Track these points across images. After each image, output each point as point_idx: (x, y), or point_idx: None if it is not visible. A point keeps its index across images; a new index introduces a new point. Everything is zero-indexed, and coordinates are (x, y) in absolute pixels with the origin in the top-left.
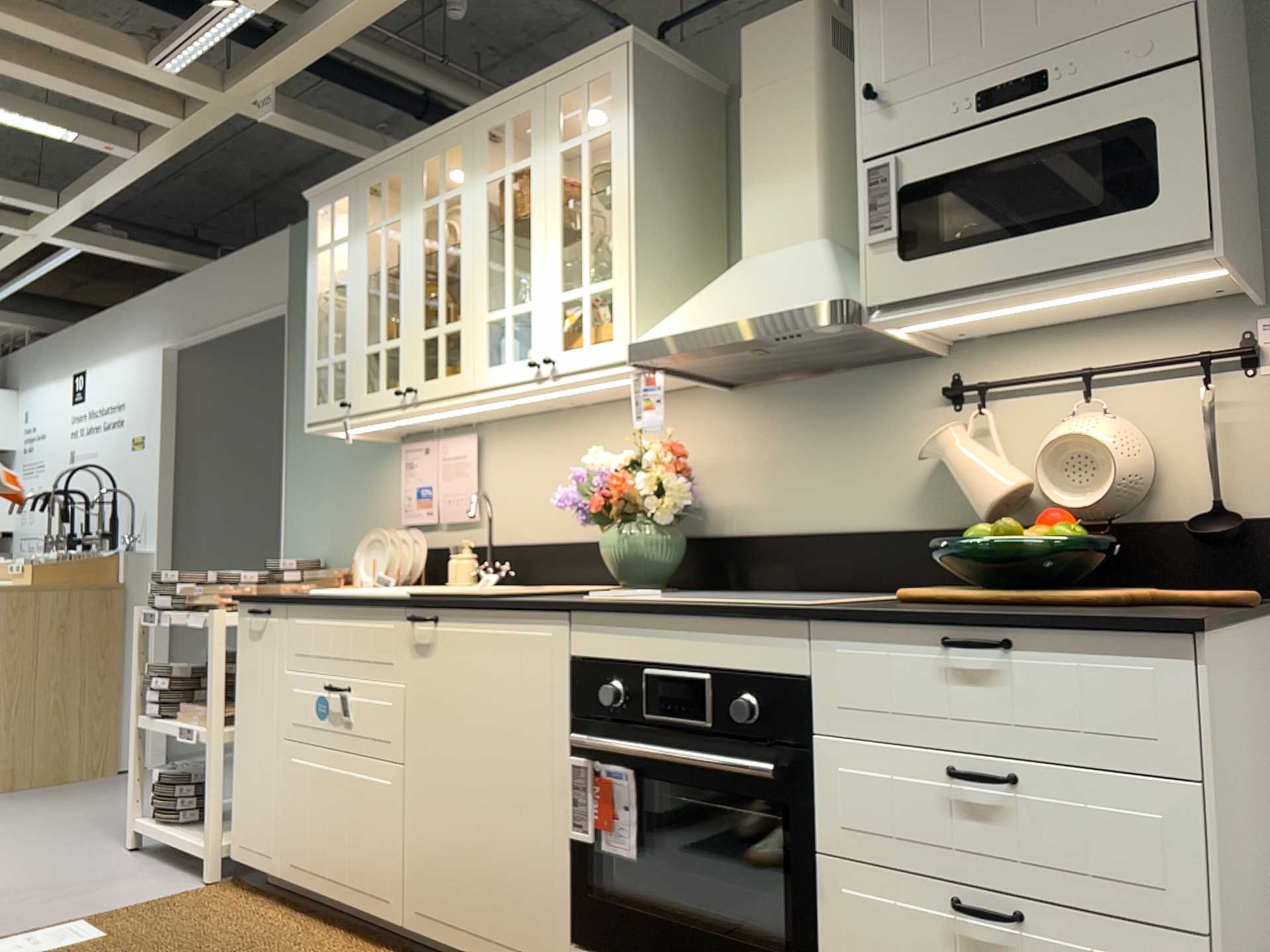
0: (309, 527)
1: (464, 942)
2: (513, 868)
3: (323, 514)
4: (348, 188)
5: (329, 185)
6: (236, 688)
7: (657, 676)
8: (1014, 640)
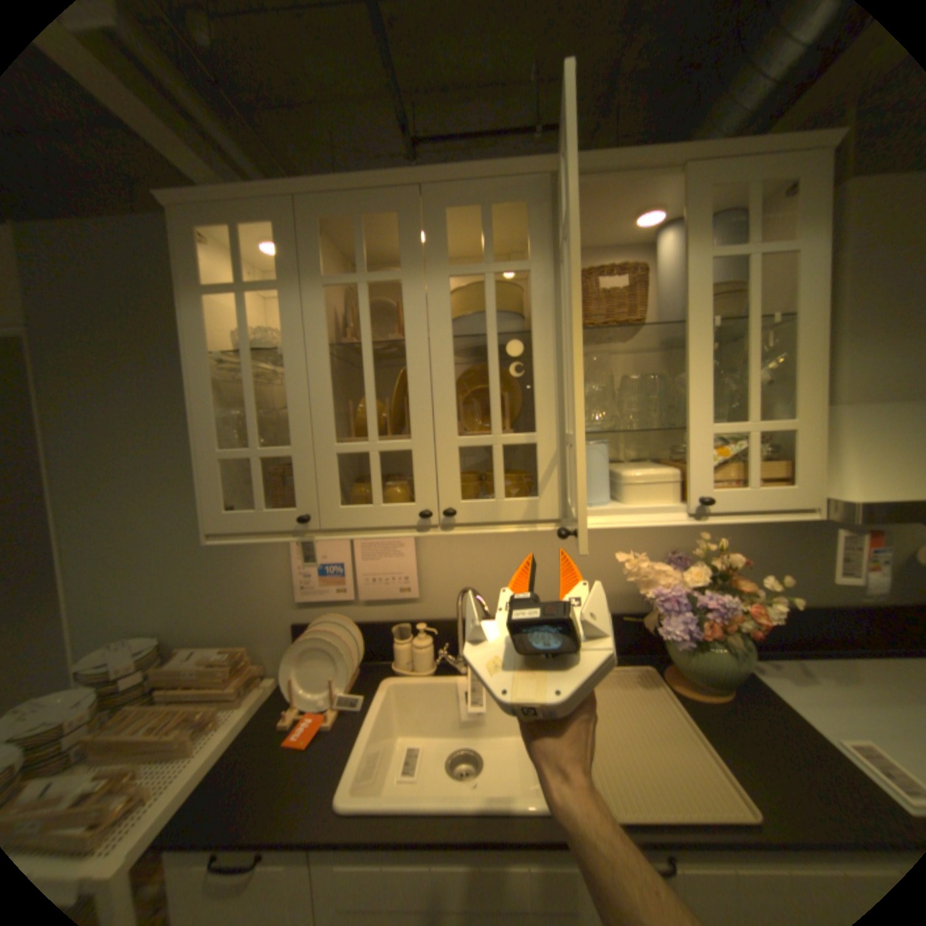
0: (119, 600)
1: None
2: None
3: (145, 585)
4: (269, 205)
5: (222, 191)
6: None
7: None
8: None
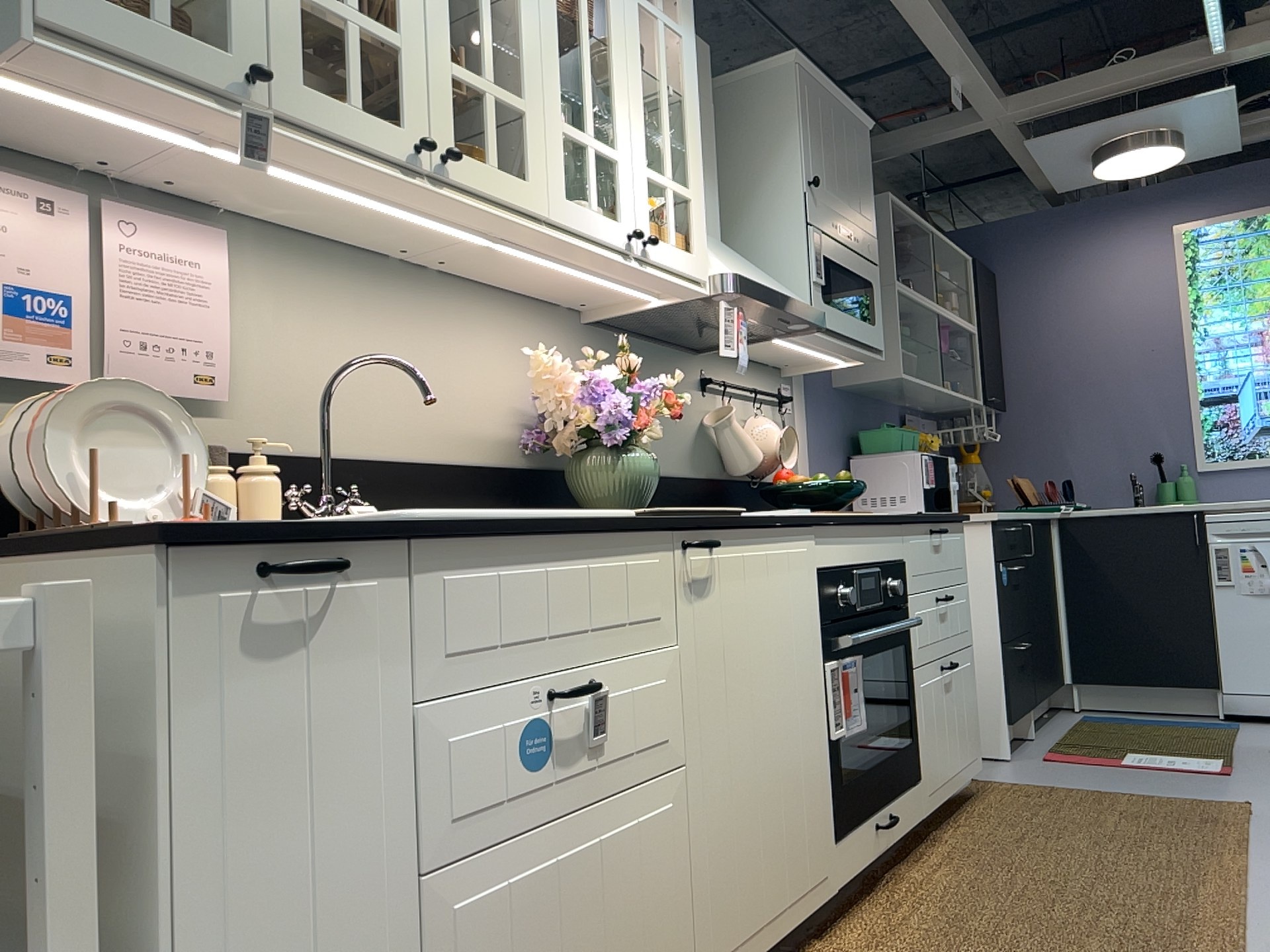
0: None
1: (764, 939)
2: (799, 805)
3: None
4: None
5: None
6: (157, 840)
7: (860, 573)
8: (943, 528)
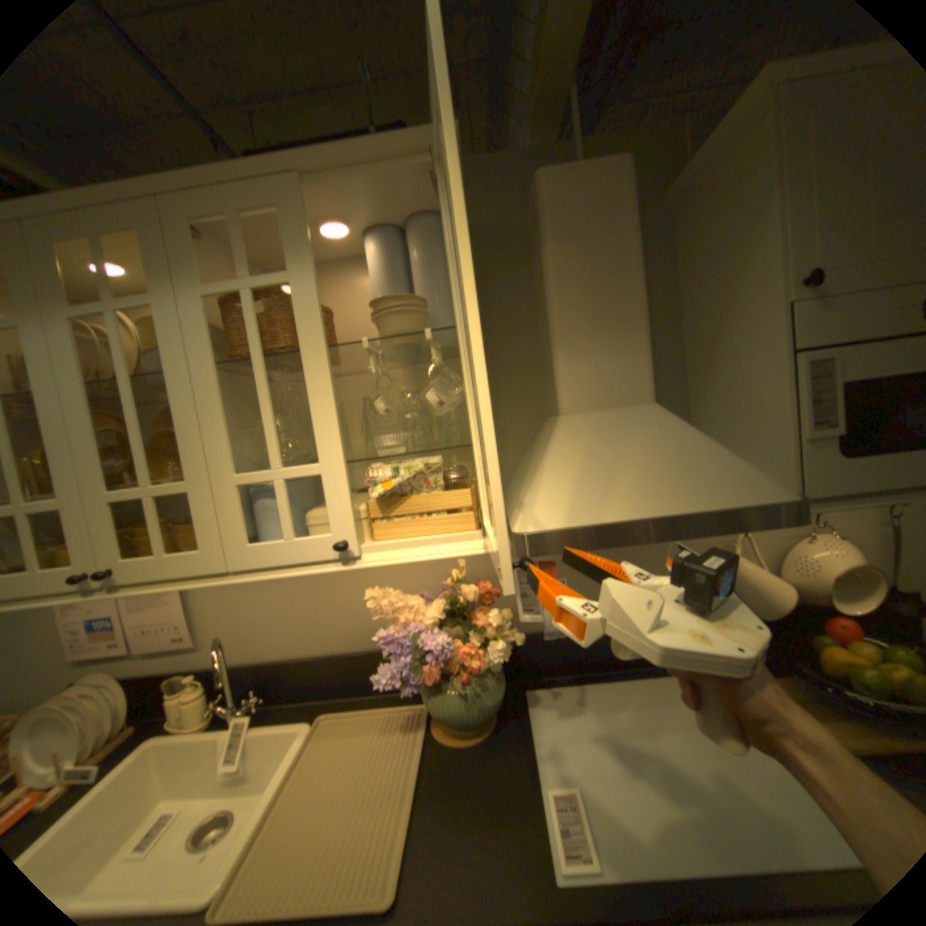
0: None
1: None
2: None
3: None
4: None
5: None
6: None
7: None
8: None
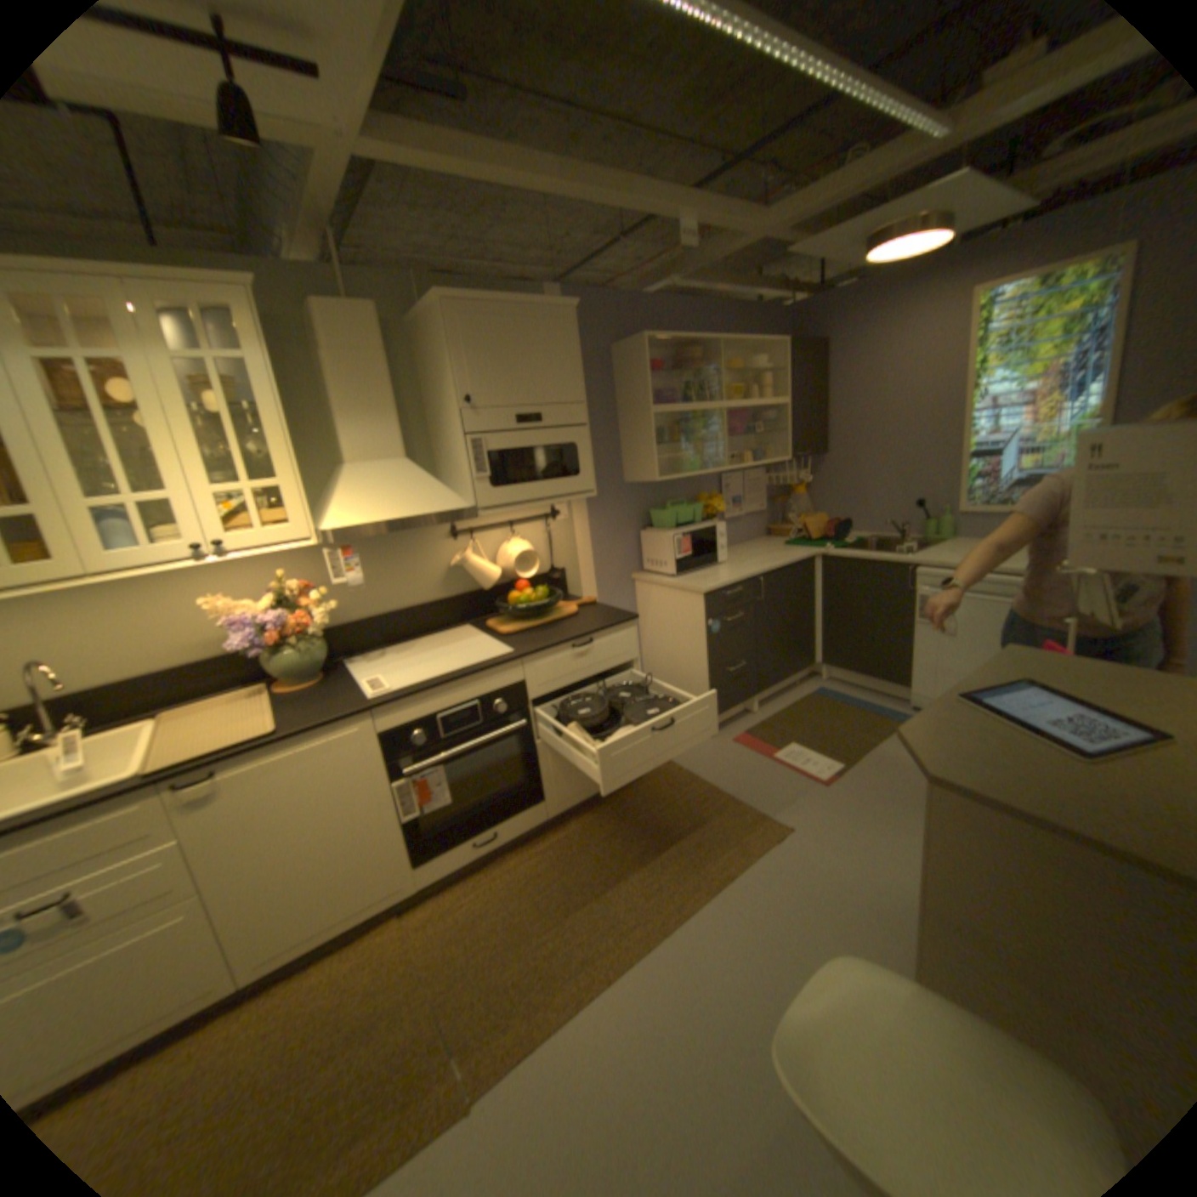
0: None
1: (316, 941)
2: (355, 870)
3: None
4: None
5: None
6: None
7: (444, 716)
8: (592, 639)
